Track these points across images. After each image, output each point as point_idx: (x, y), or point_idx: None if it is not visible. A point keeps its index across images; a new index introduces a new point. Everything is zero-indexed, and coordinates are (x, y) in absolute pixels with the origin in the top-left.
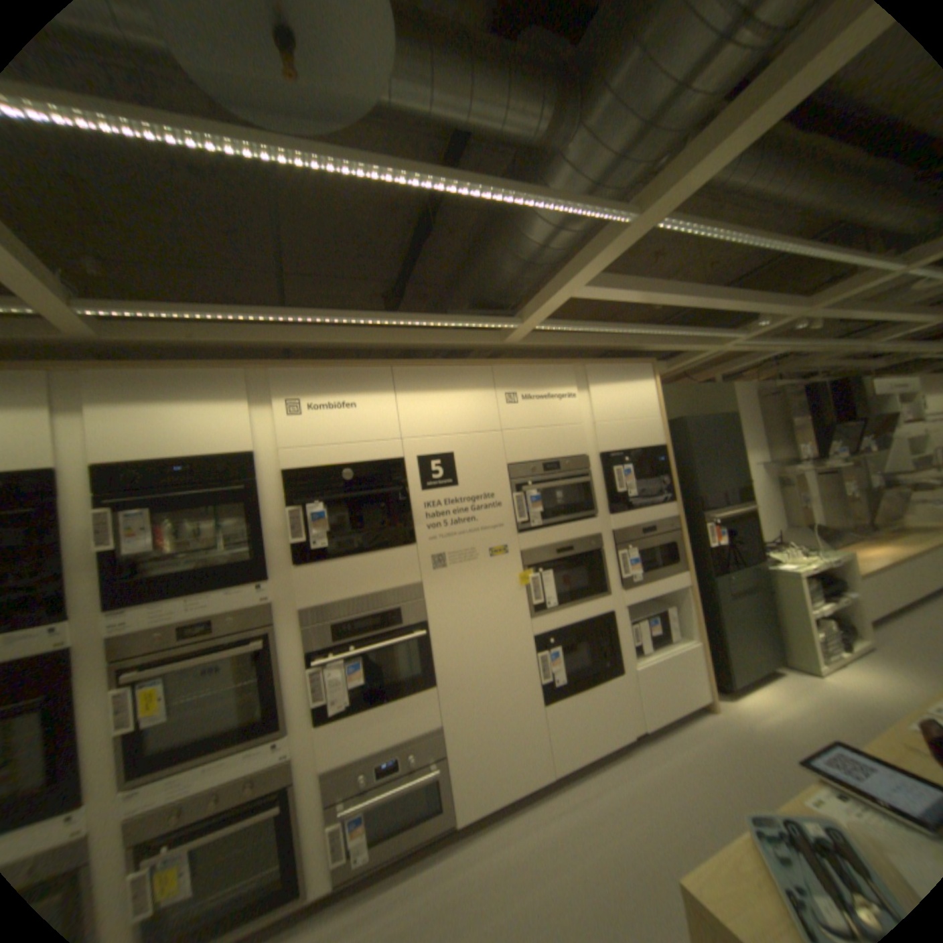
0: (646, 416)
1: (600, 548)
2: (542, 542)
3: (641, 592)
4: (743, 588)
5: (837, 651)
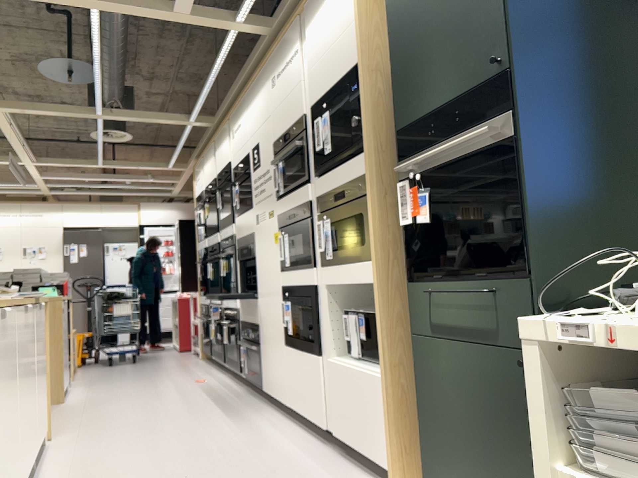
0: (344, 29)
1: (312, 216)
2: (284, 208)
3: (333, 272)
4: (463, 321)
5: None
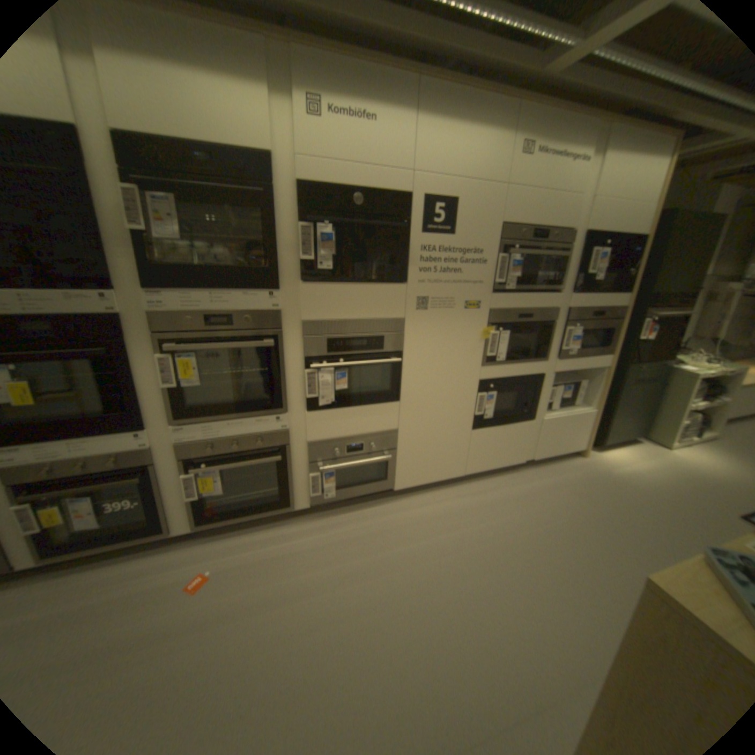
0: (645, 199)
1: (553, 320)
2: (509, 305)
3: (570, 363)
4: (647, 376)
5: (692, 435)
